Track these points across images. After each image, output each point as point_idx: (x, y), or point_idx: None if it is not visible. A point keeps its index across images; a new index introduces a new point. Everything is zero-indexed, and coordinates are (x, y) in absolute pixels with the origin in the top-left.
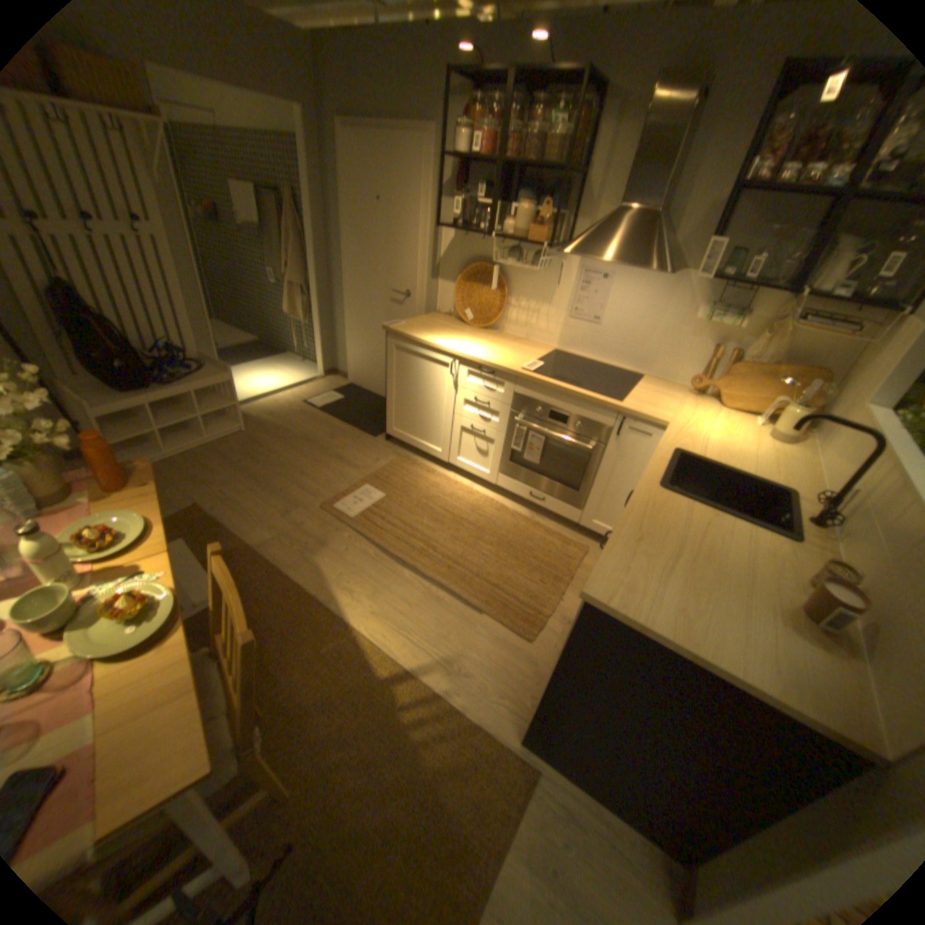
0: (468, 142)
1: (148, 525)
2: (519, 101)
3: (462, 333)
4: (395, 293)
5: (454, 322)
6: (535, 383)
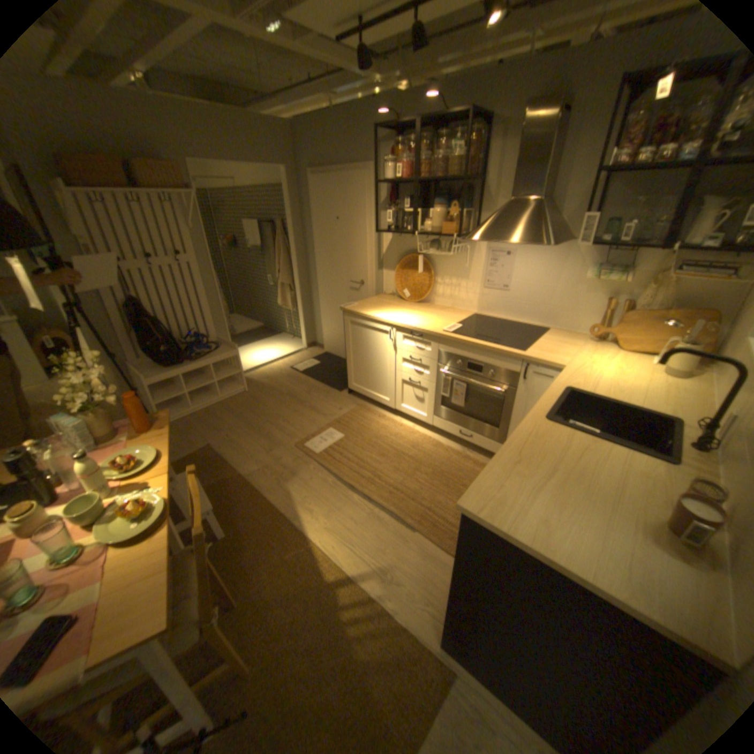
0: (395, 171)
1: (158, 455)
2: (429, 137)
3: (400, 307)
4: (352, 283)
5: (395, 299)
6: (453, 341)
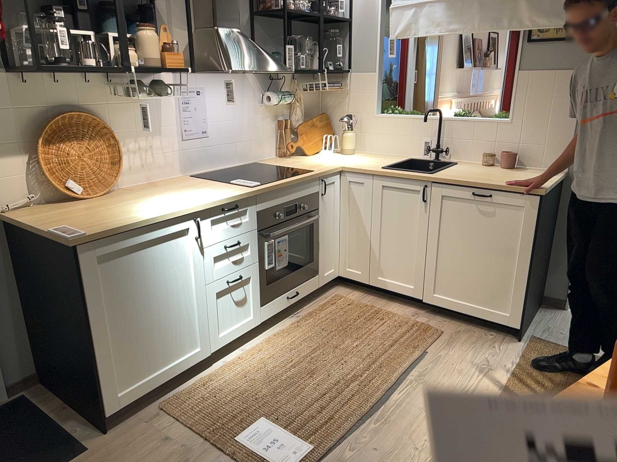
0: None
1: None
2: None
3: (120, 202)
4: None
5: (61, 205)
6: (271, 190)
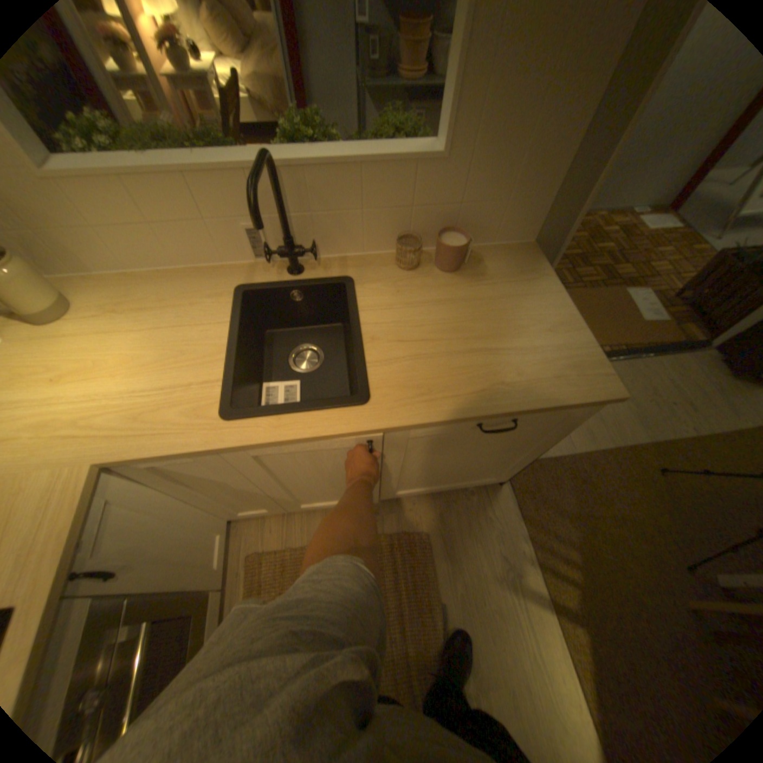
0: None
1: None
2: None
3: None
4: None
5: None
6: None
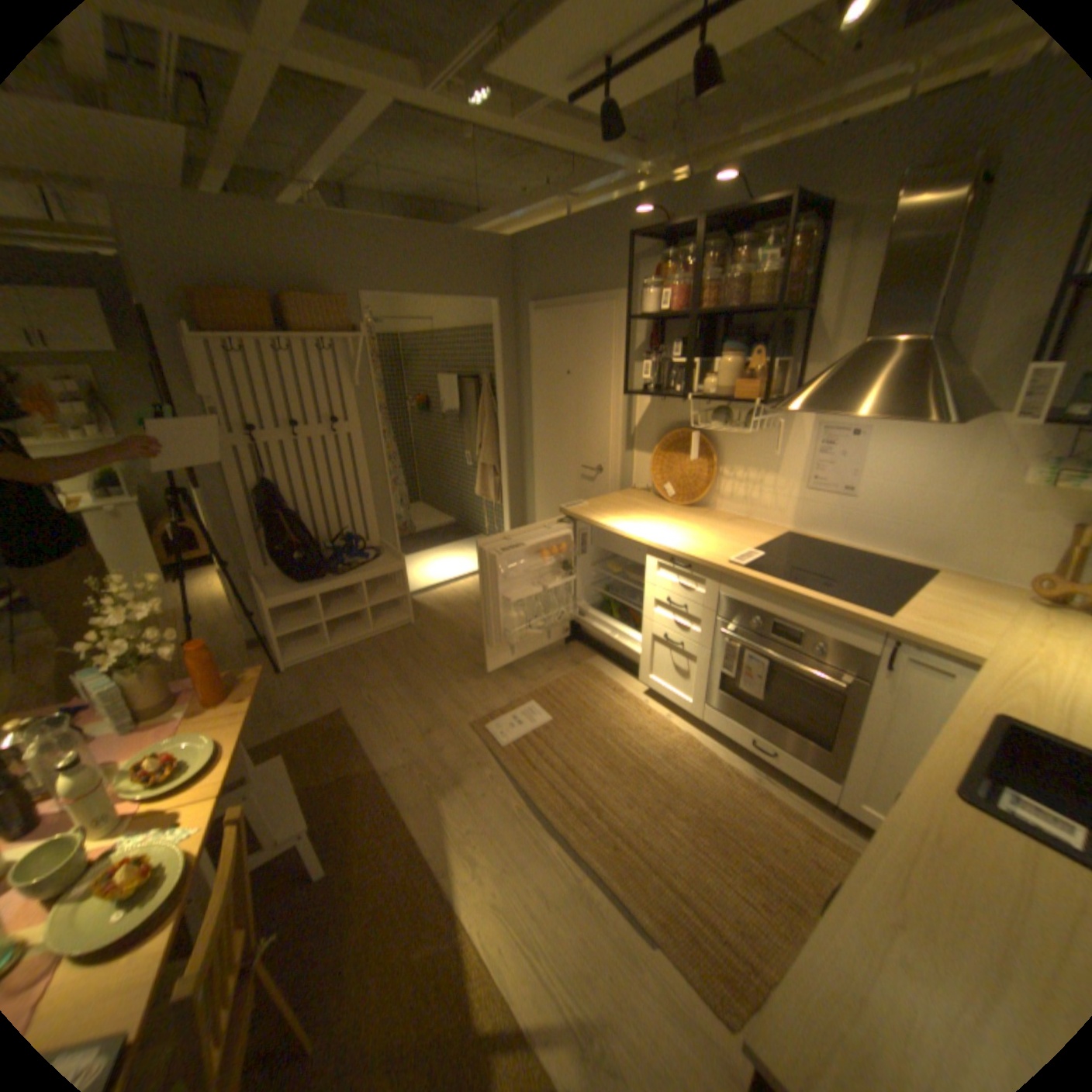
0: (662, 300)
1: (220, 755)
2: (720, 246)
3: (658, 513)
4: (585, 468)
5: (652, 498)
6: (749, 582)
